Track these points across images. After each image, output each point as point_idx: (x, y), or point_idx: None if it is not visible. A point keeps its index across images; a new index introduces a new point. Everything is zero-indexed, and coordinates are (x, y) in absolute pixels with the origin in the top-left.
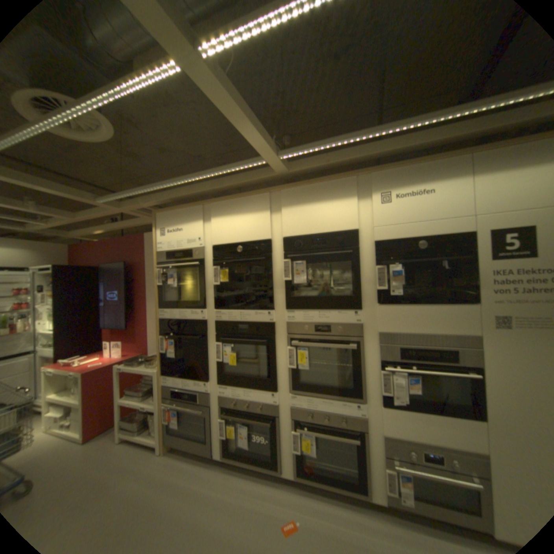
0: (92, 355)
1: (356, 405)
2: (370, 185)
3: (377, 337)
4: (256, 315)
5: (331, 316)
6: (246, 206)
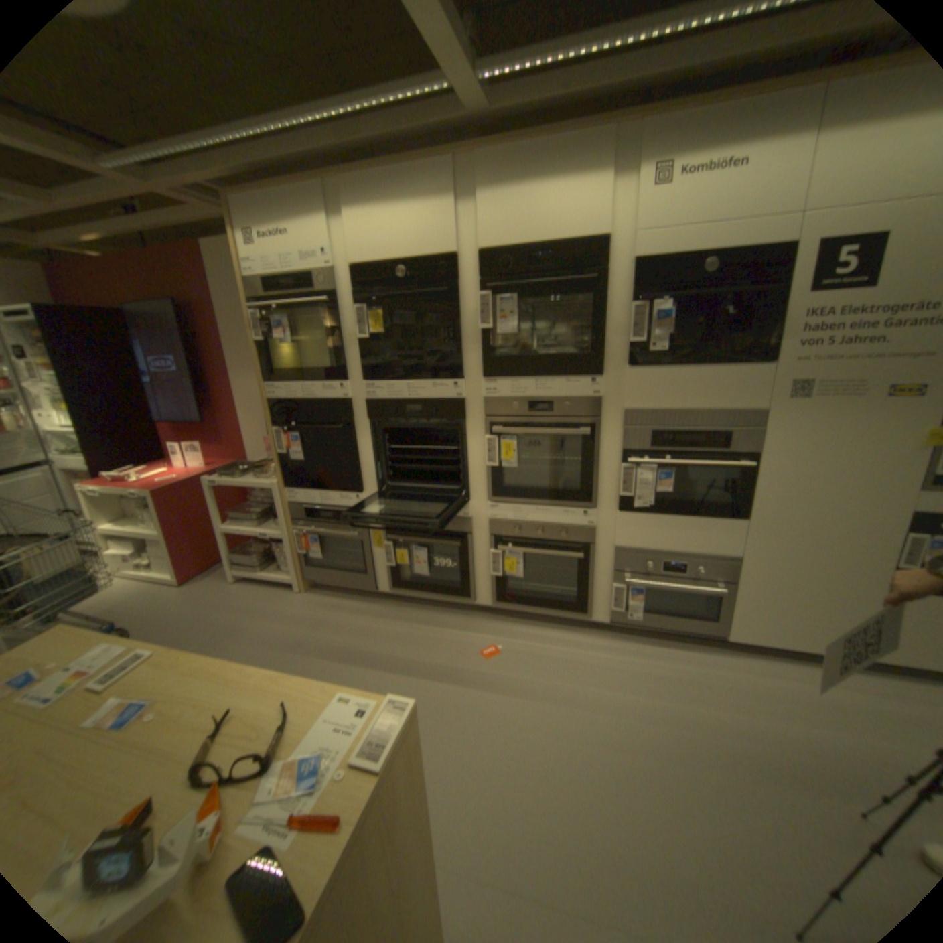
0: (152, 467)
1: (582, 511)
2: (639, 147)
3: (621, 417)
4: (434, 389)
5: (554, 387)
6: (408, 186)
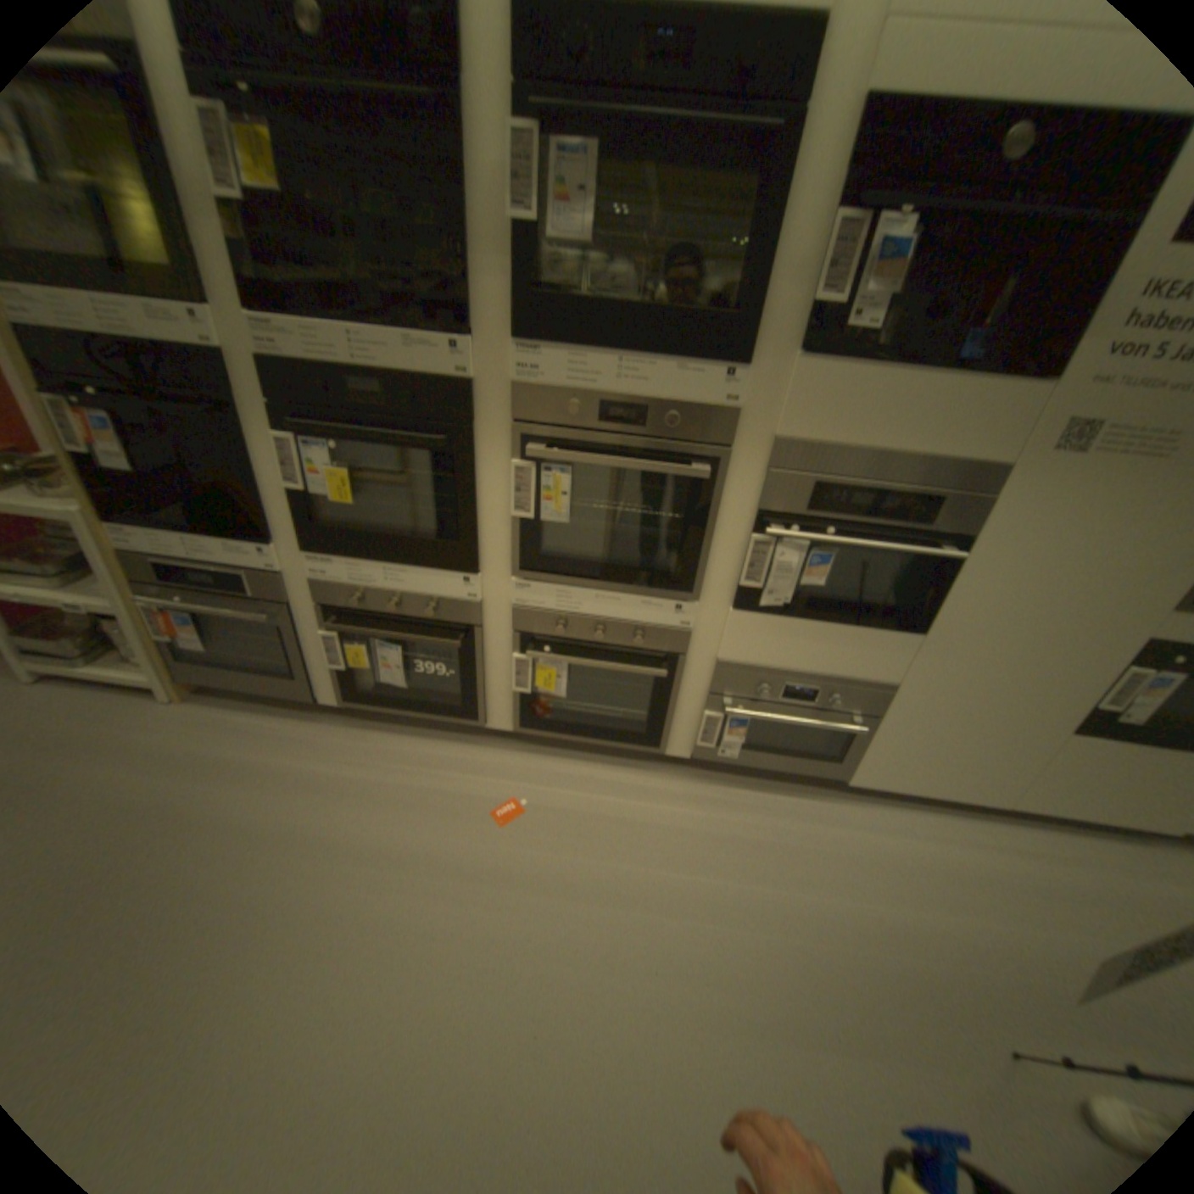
0: None
1: (674, 604)
2: None
3: (768, 449)
4: (410, 349)
5: (655, 376)
6: None
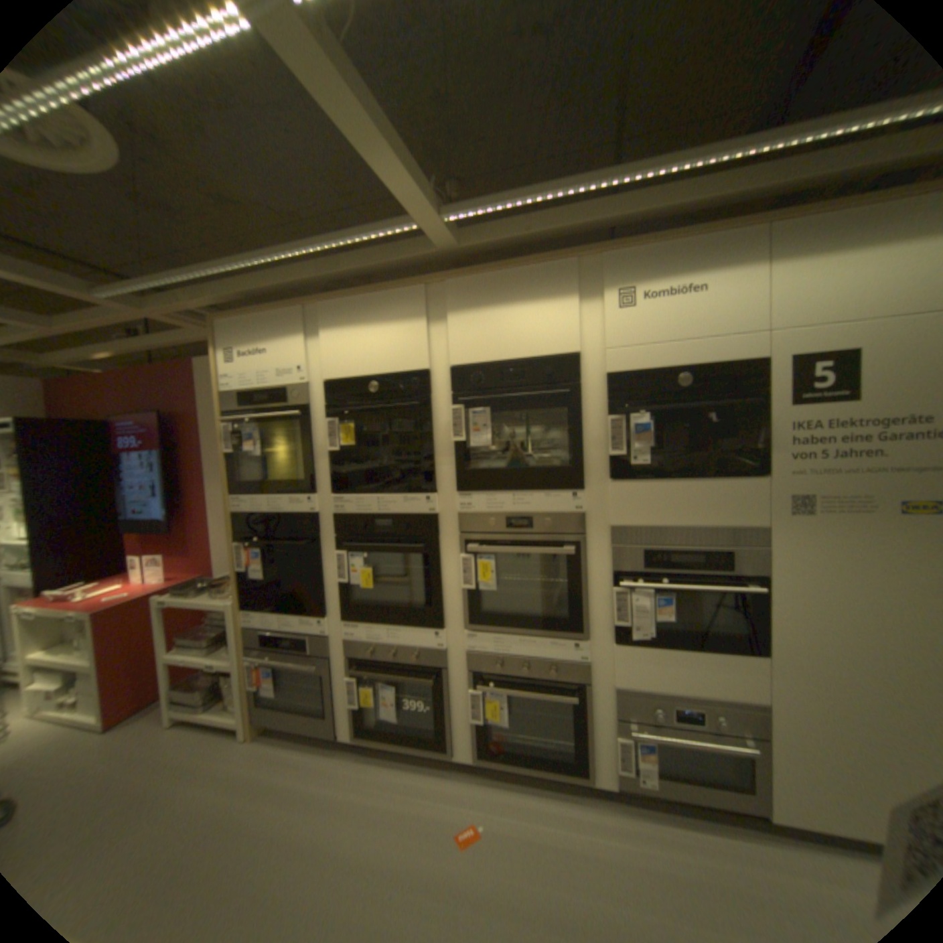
0: (107, 582)
1: (573, 644)
2: (601, 276)
3: (608, 534)
4: (405, 503)
5: (532, 502)
6: (382, 310)
